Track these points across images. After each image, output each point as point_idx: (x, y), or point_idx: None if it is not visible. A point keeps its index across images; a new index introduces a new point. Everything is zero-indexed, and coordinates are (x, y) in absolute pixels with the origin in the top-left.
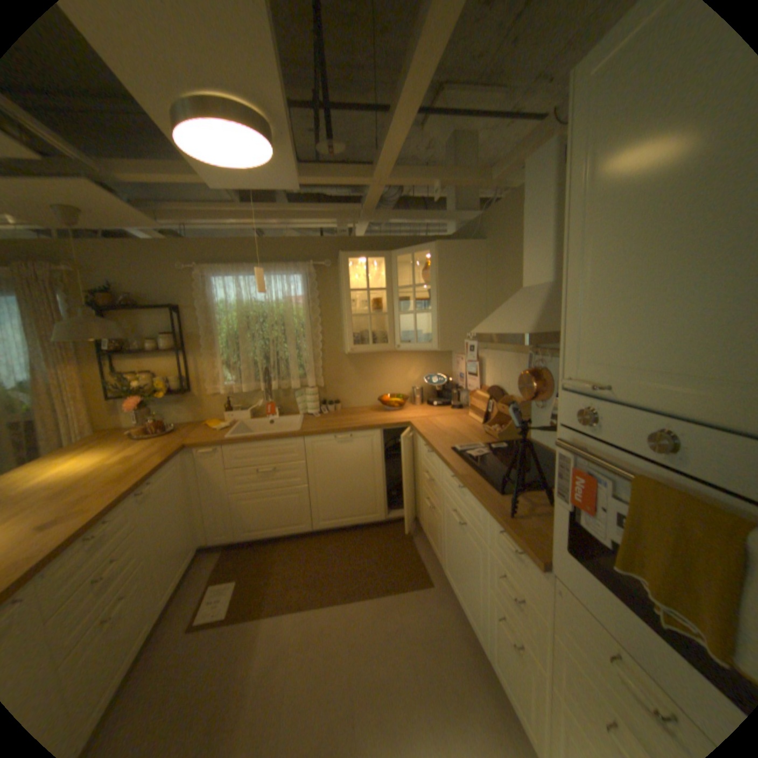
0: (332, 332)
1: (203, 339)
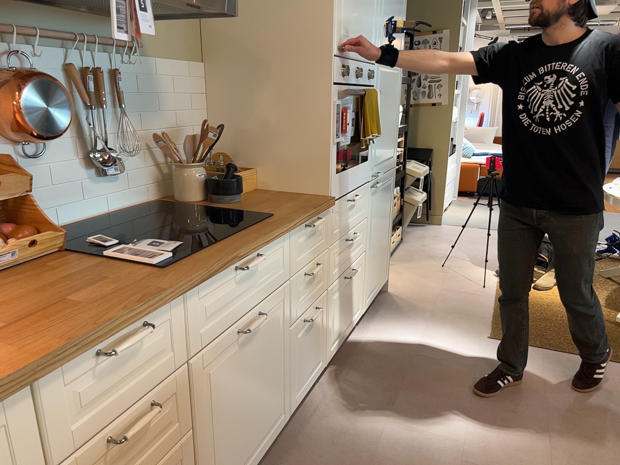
0: None
1: None
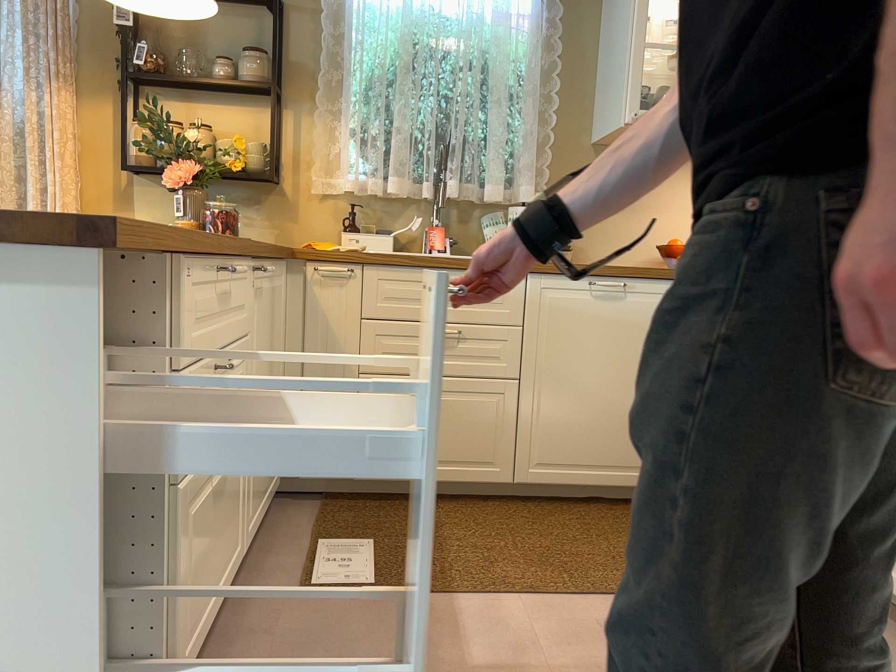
0: (575, 96)
1: (323, 76)
